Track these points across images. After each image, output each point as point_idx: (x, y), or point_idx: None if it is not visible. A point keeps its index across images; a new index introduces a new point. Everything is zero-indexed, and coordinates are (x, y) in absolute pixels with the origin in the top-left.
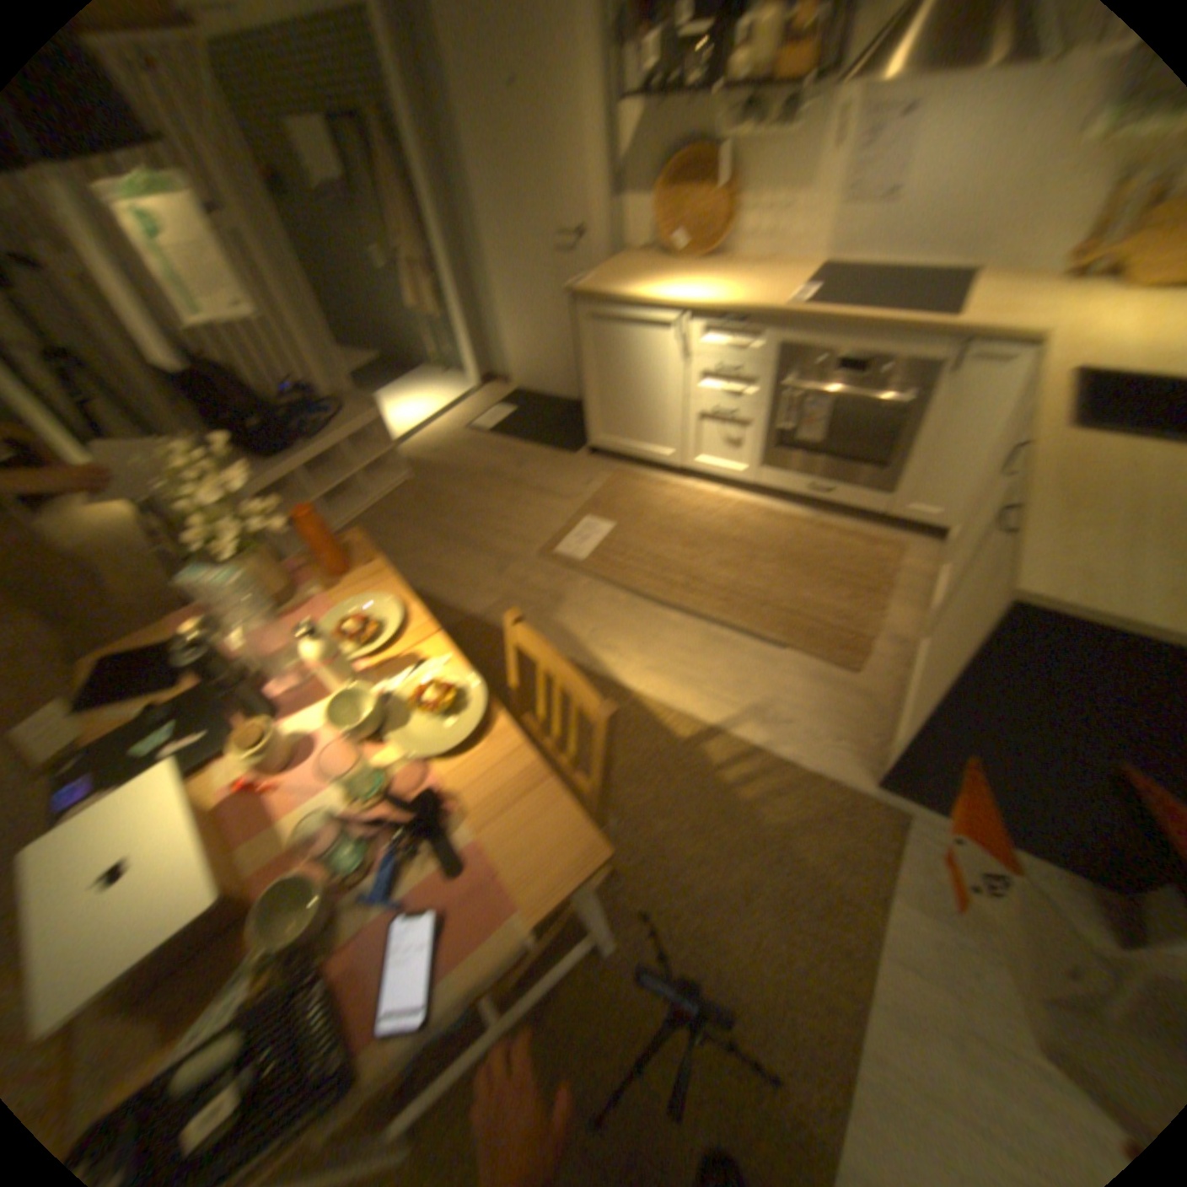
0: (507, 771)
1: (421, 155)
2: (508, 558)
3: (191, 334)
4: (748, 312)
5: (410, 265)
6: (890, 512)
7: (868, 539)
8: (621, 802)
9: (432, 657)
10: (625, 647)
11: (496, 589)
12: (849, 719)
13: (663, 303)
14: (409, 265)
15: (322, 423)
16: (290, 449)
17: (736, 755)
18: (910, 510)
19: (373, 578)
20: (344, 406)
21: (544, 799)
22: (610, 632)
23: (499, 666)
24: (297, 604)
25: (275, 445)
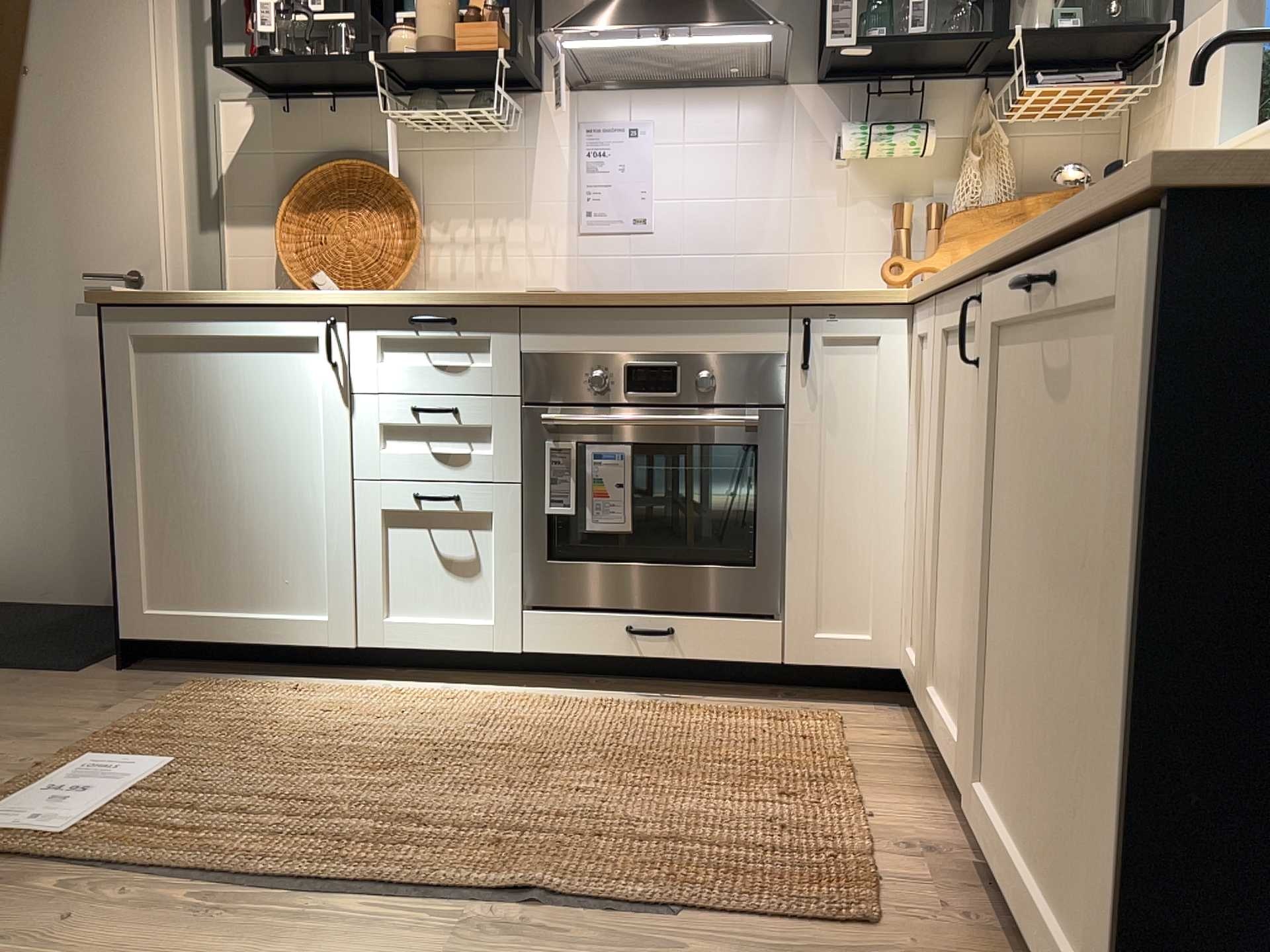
0: None
1: None
2: None
3: None
4: (456, 308)
5: None
6: (791, 661)
7: (771, 717)
8: None
9: None
10: None
11: None
12: None
13: (293, 307)
14: None
15: None
16: None
17: None
18: (824, 646)
19: None
20: None
21: None
22: None
23: None
24: None
25: None
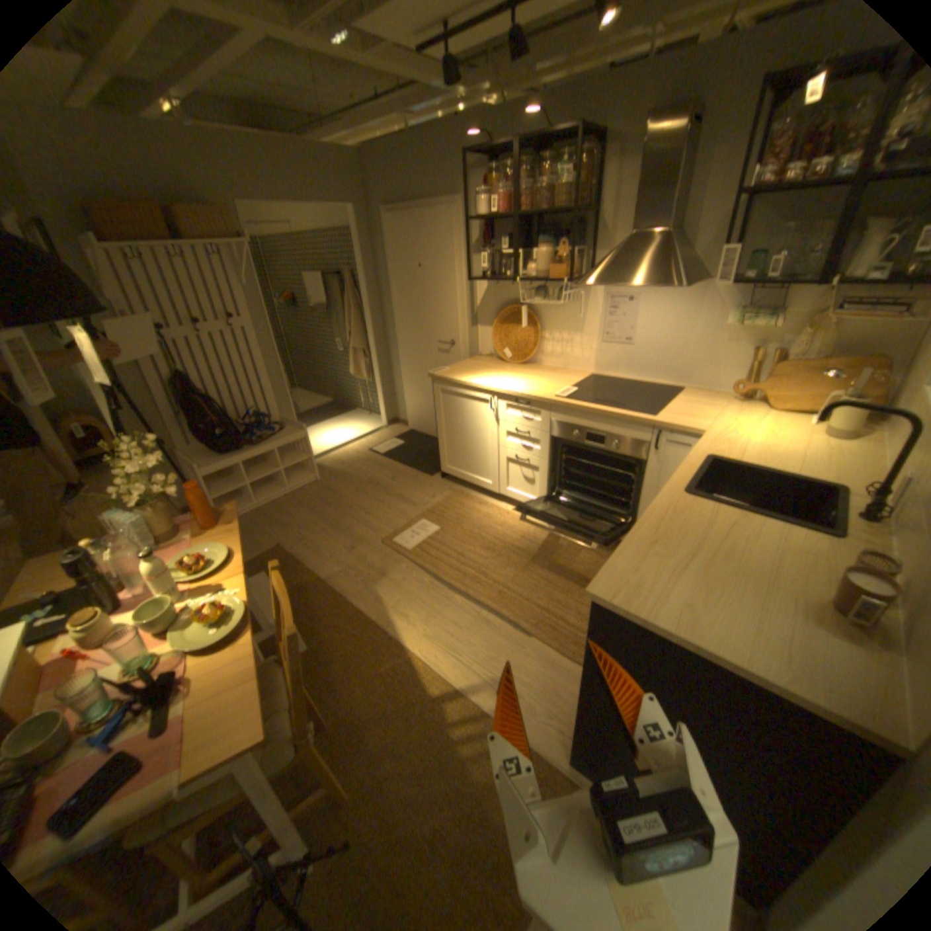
0: (226, 675)
1: (368, 297)
2: (357, 543)
3: (196, 381)
4: (529, 400)
5: (355, 353)
6: None
7: None
8: (365, 744)
9: (225, 592)
10: (414, 619)
11: (340, 564)
12: (564, 703)
13: (480, 389)
14: (354, 353)
15: (262, 439)
16: (235, 453)
17: (466, 719)
18: None
19: (219, 536)
20: (281, 430)
21: (238, 698)
22: (407, 606)
23: (319, 620)
24: (166, 547)
25: (228, 449)
